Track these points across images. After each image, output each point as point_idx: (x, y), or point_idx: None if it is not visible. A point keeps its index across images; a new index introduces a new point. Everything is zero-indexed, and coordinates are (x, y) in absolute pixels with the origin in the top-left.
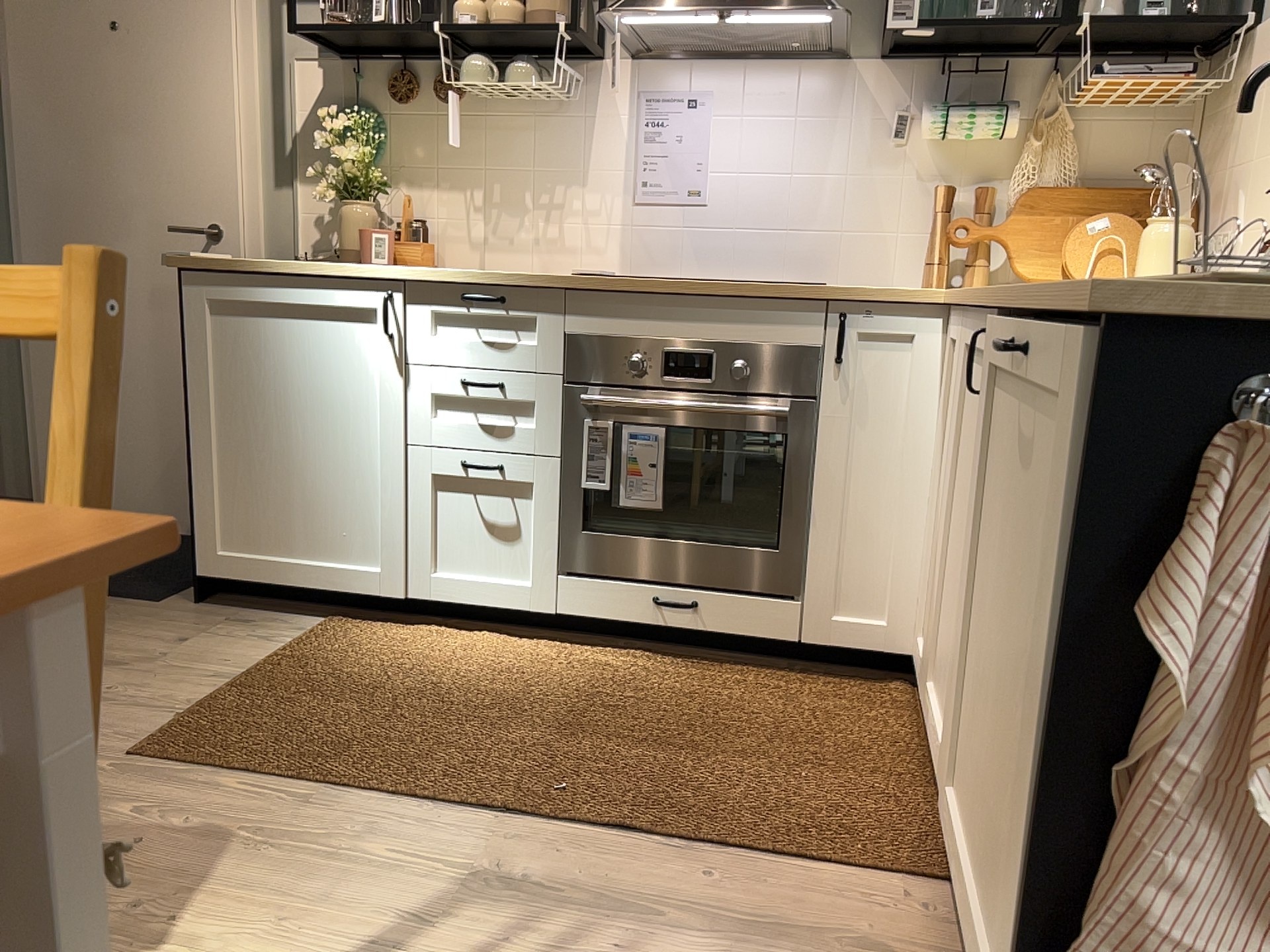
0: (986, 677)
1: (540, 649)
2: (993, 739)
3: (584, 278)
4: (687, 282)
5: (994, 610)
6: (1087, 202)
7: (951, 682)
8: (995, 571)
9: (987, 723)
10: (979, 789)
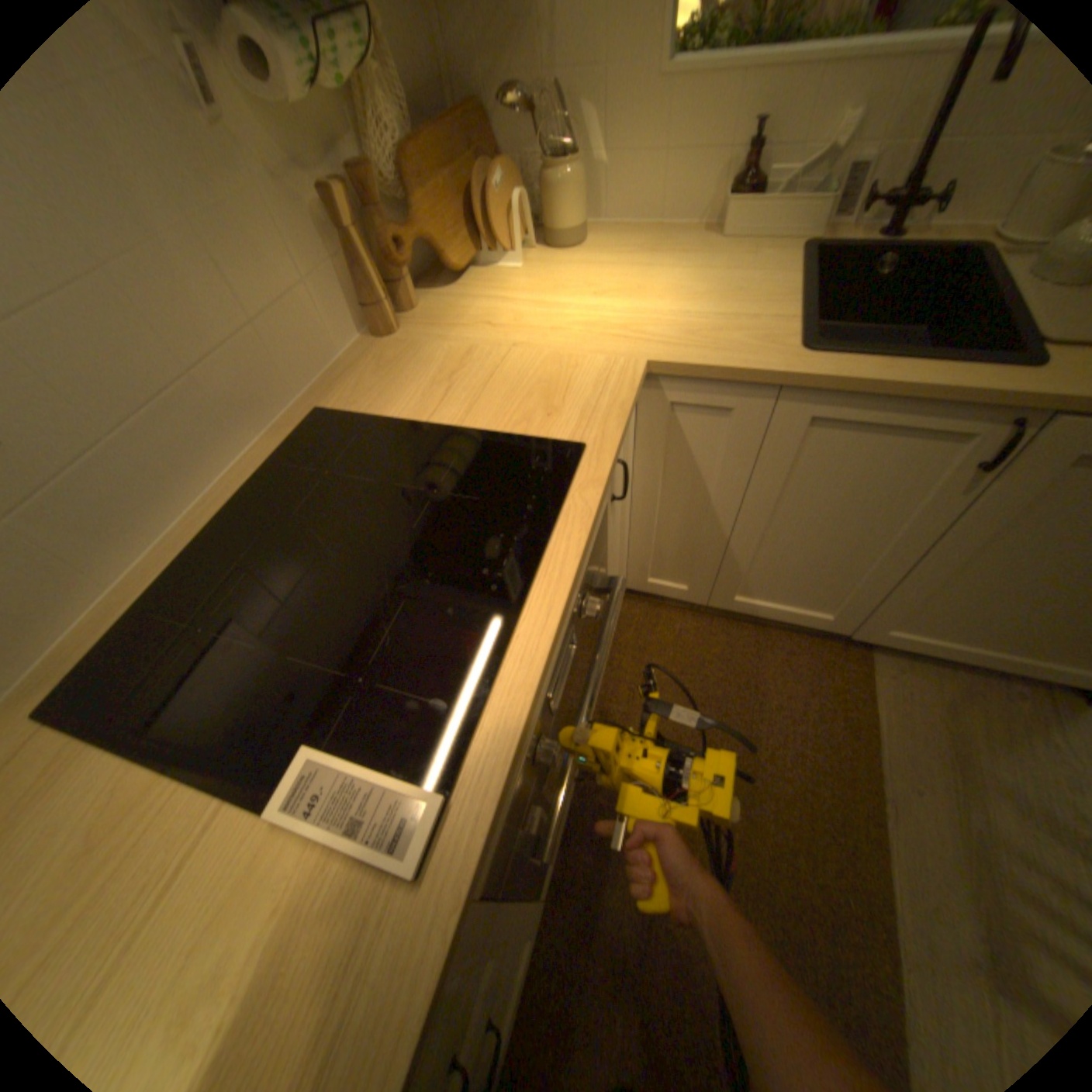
0: (975, 593)
1: (545, 921)
2: (1010, 613)
3: (477, 844)
4: (552, 622)
5: (1005, 569)
6: (449, 142)
7: (799, 594)
8: (1005, 553)
9: (984, 608)
10: (959, 627)
